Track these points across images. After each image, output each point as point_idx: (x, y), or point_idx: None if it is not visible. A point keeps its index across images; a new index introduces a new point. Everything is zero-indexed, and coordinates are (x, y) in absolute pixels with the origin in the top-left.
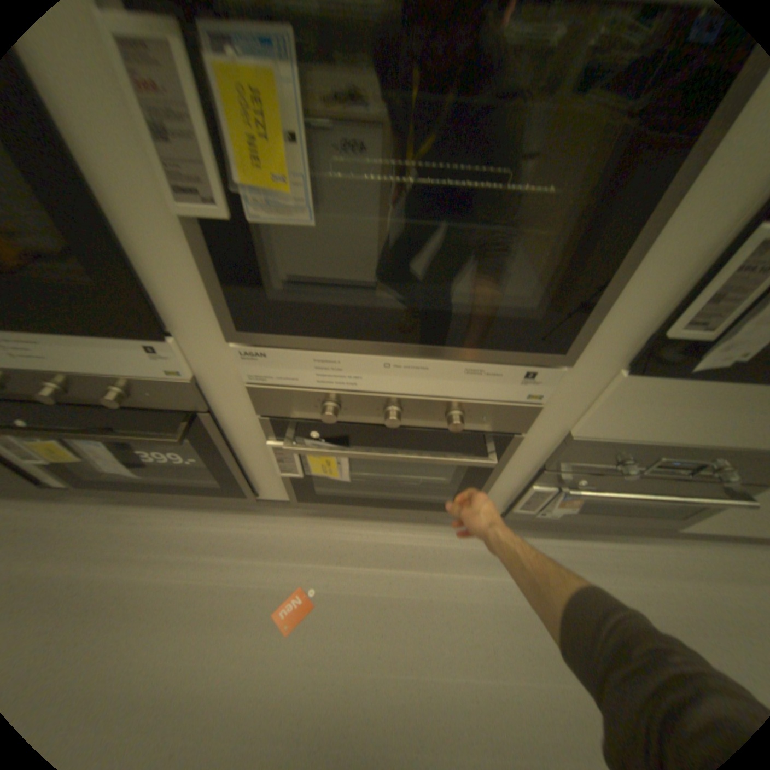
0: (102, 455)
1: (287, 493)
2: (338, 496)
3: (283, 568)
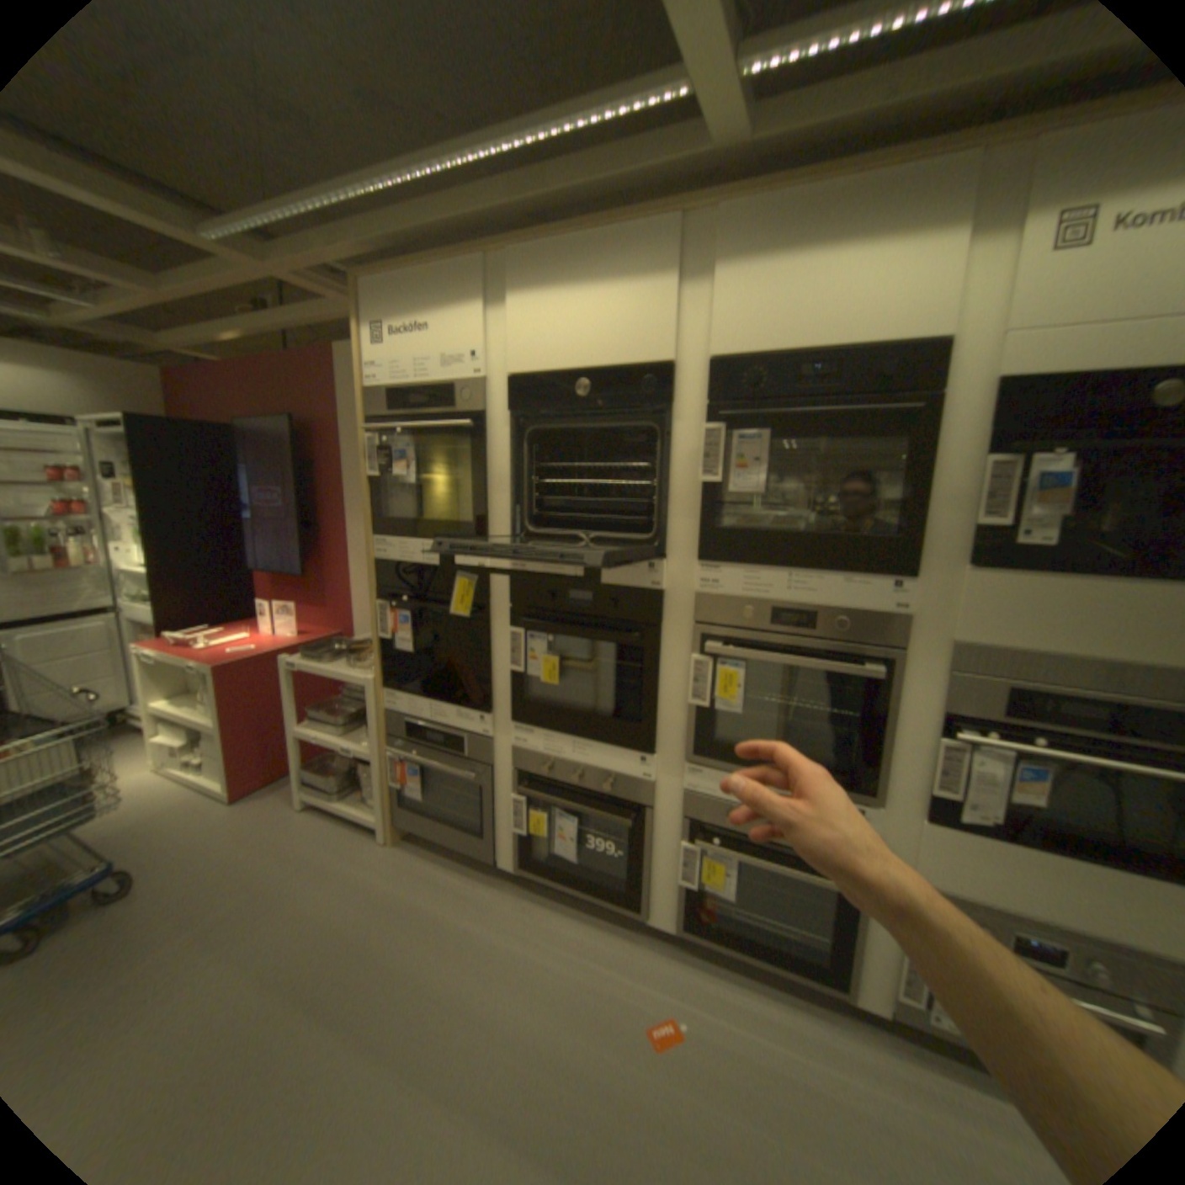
0: (569, 835)
1: (675, 923)
2: (720, 935)
3: (659, 1002)
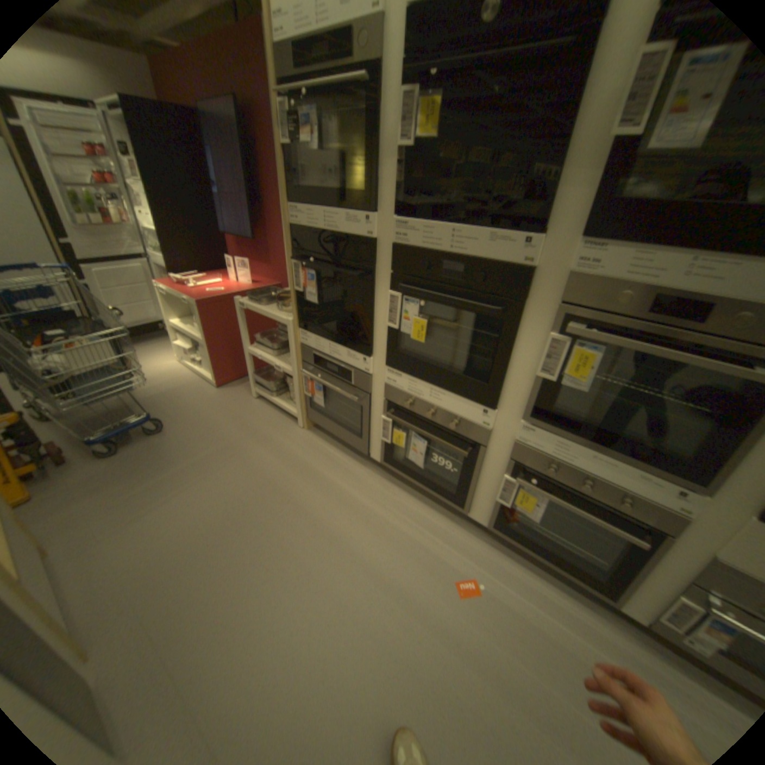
0: (420, 449)
1: (489, 520)
2: (522, 537)
3: (468, 565)
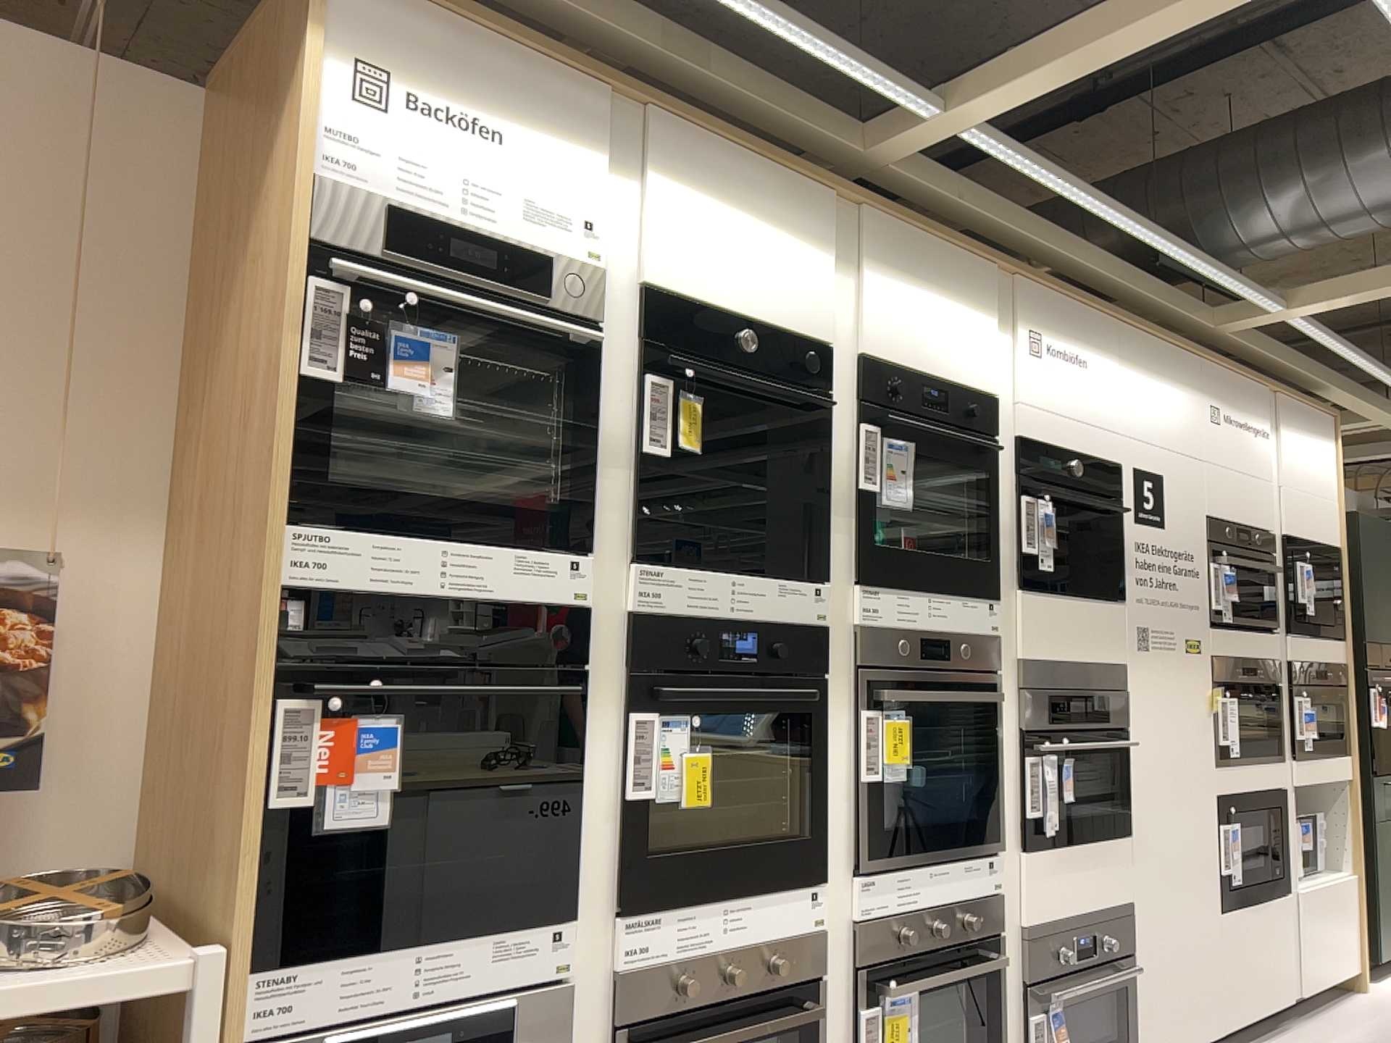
0: None
1: None
2: None
3: None
